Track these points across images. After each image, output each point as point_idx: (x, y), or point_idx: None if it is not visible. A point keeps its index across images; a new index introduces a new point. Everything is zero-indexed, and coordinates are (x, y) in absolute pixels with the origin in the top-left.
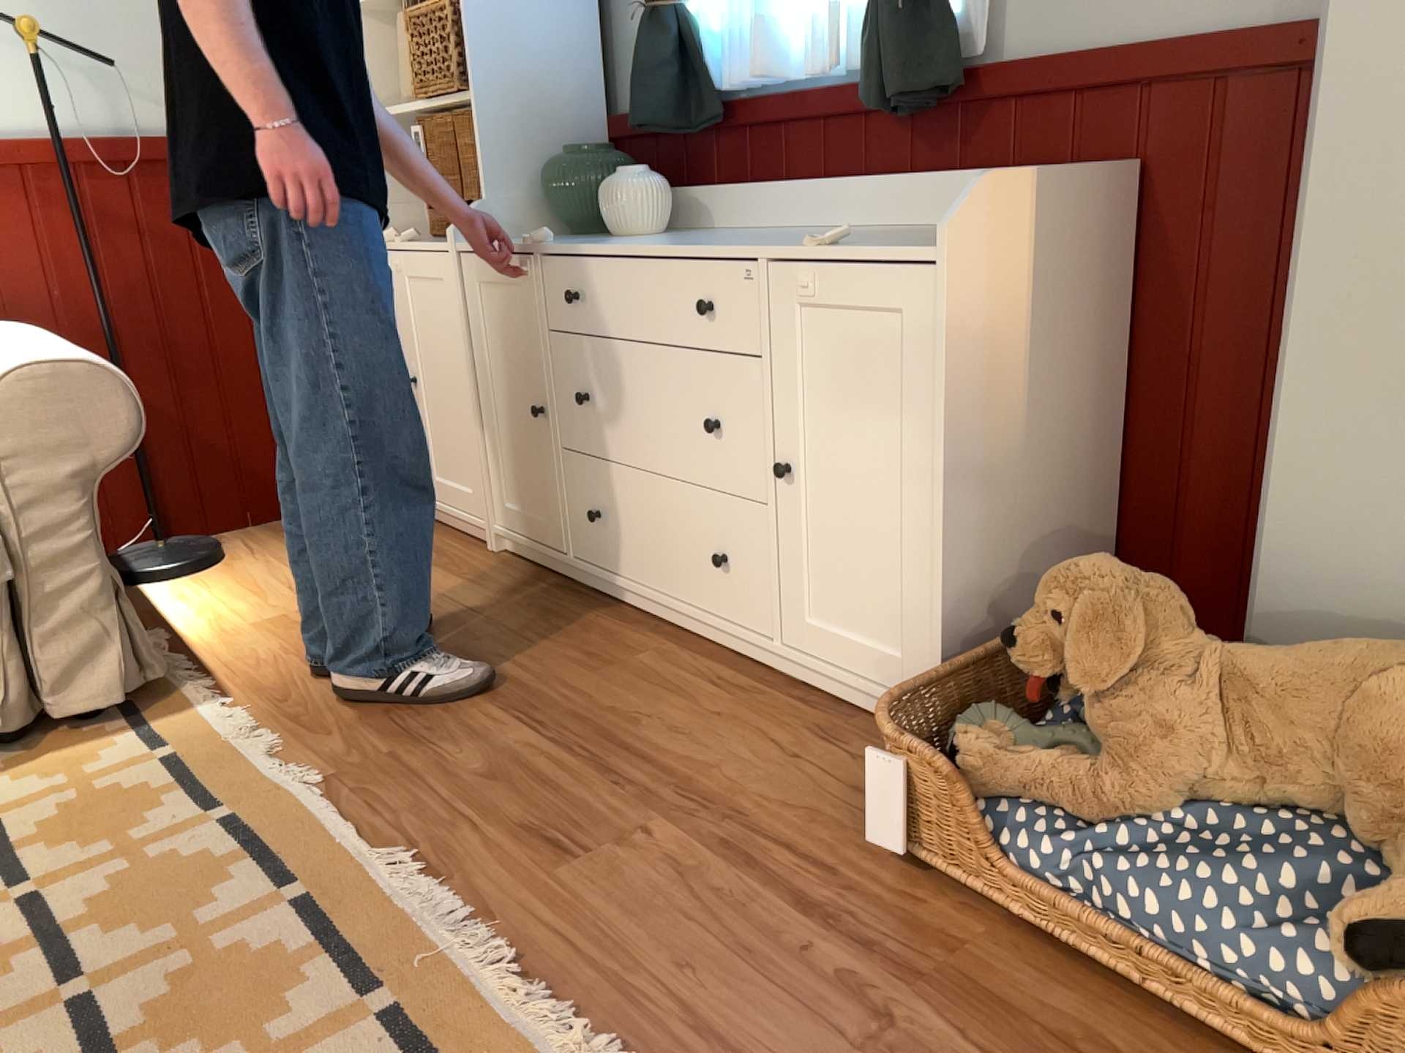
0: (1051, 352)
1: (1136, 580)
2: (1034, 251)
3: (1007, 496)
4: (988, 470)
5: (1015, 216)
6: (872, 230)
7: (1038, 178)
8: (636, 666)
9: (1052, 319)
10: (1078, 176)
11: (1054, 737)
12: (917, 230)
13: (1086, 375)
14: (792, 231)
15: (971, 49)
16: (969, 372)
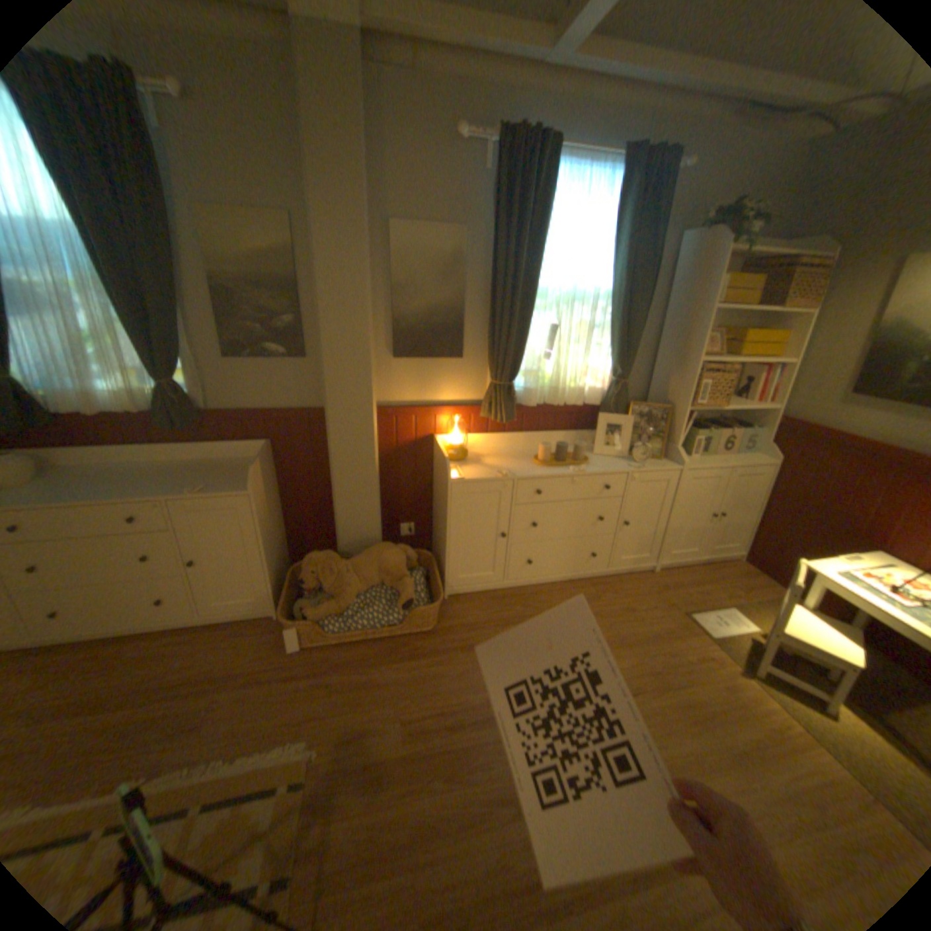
0: (269, 500)
1: (325, 556)
2: (262, 478)
3: (271, 543)
4: (268, 540)
5: (258, 472)
6: (170, 466)
7: (259, 459)
8: (129, 660)
9: (267, 491)
10: (263, 452)
11: (319, 600)
12: (193, 464)
13: (274, 500)
14: (124, 469)
15: (198, 405)
16: (261, 519)
